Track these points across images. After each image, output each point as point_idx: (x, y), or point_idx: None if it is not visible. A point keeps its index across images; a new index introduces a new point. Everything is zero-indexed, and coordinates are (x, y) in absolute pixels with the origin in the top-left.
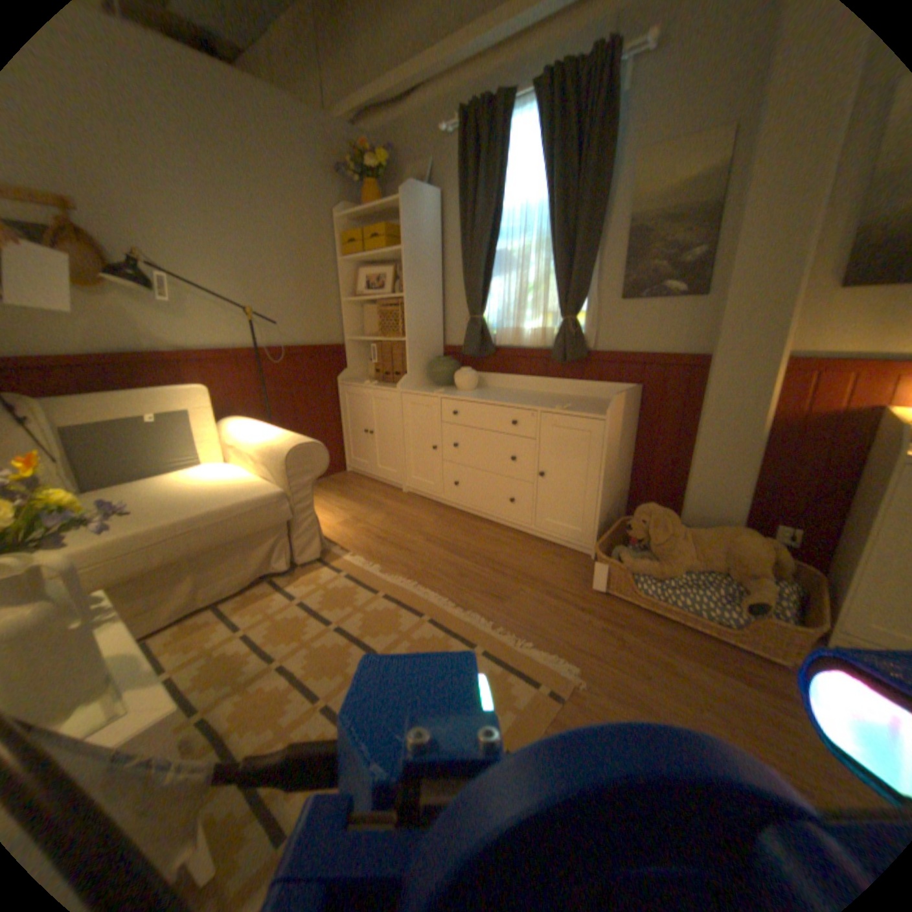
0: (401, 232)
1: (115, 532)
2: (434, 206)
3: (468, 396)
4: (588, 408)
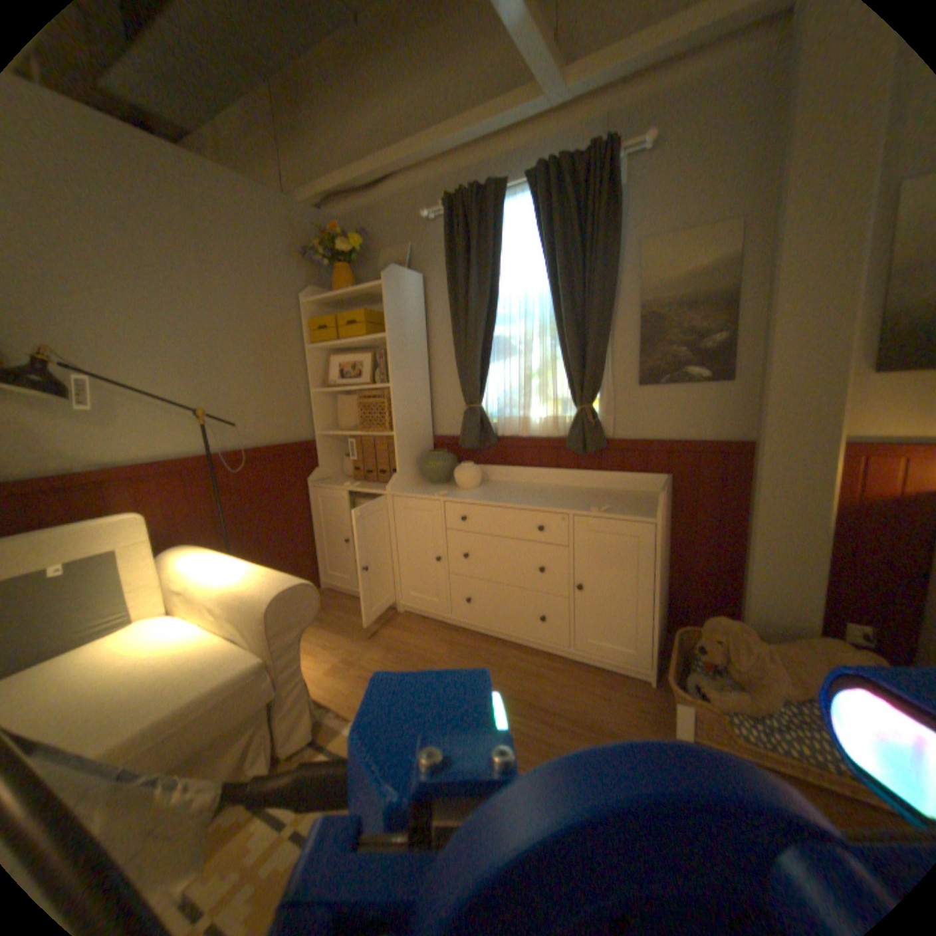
0: (382, 318)
1: None
2: (417, 291)
3: (479, 497)
4: (626, 506)
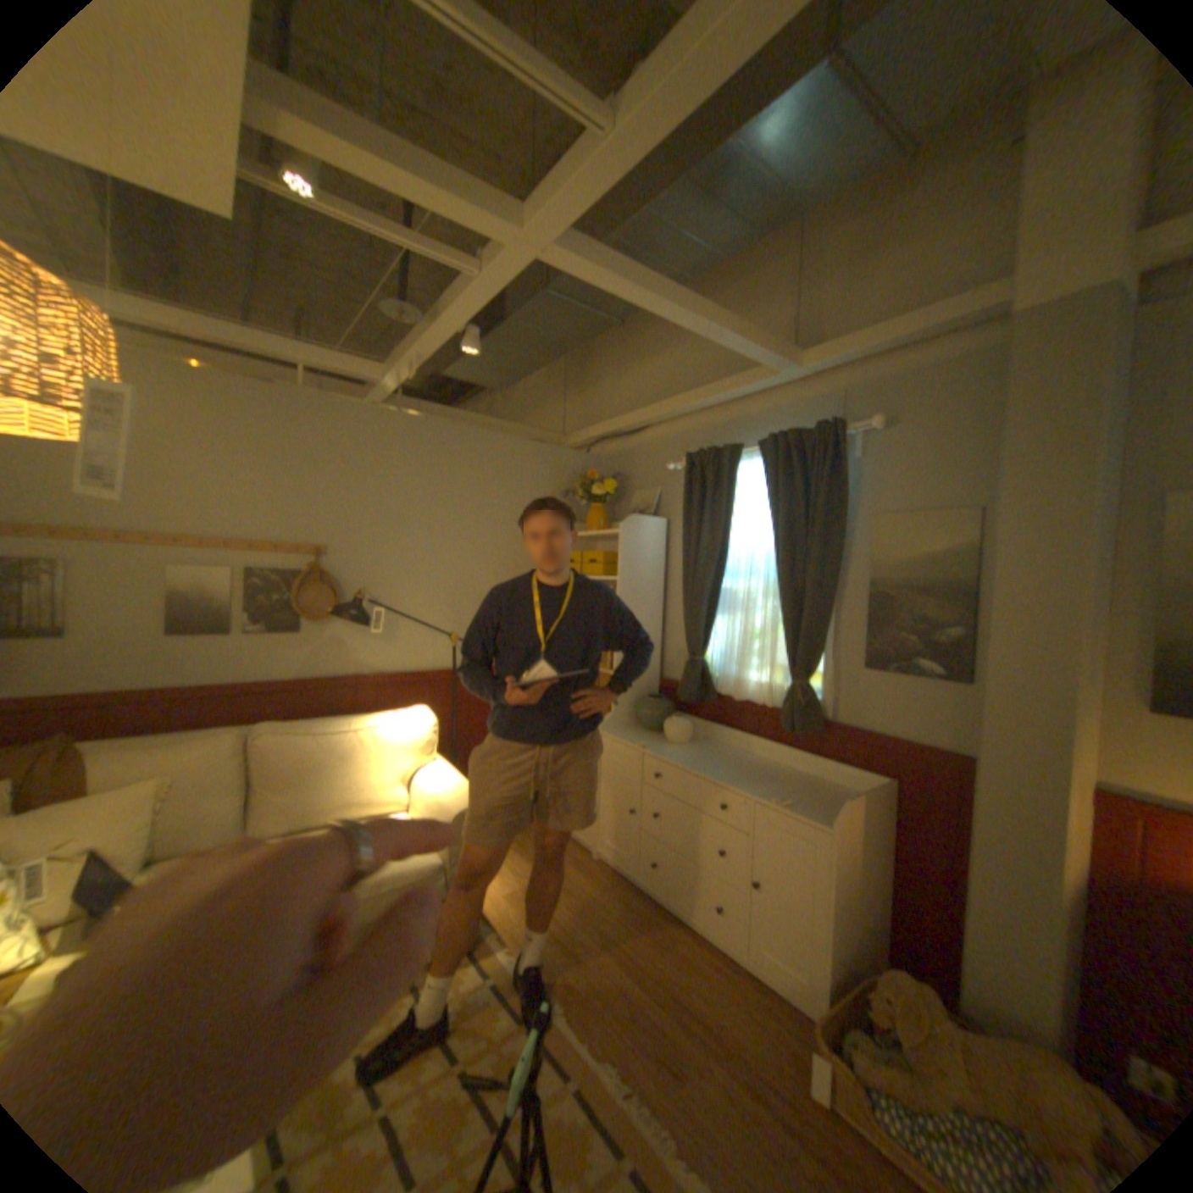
0: (621, 559)
1: None
2: (657, 536)
3: (676, 758)
4: (818, 807)
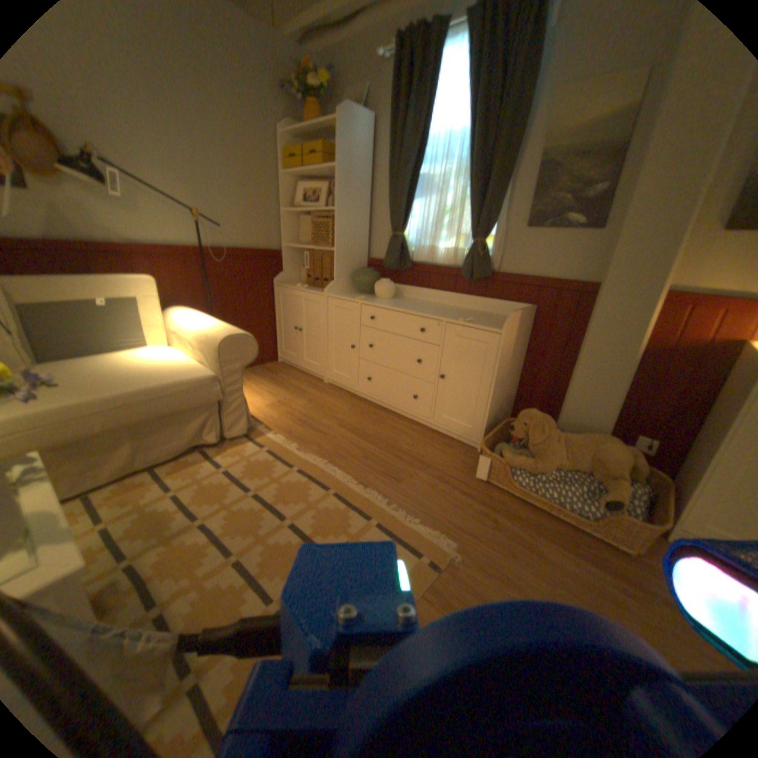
0: (338, 151)
1: (61, 399)
2: (368, 128)
3: (385, 304)
4: (488, 322)
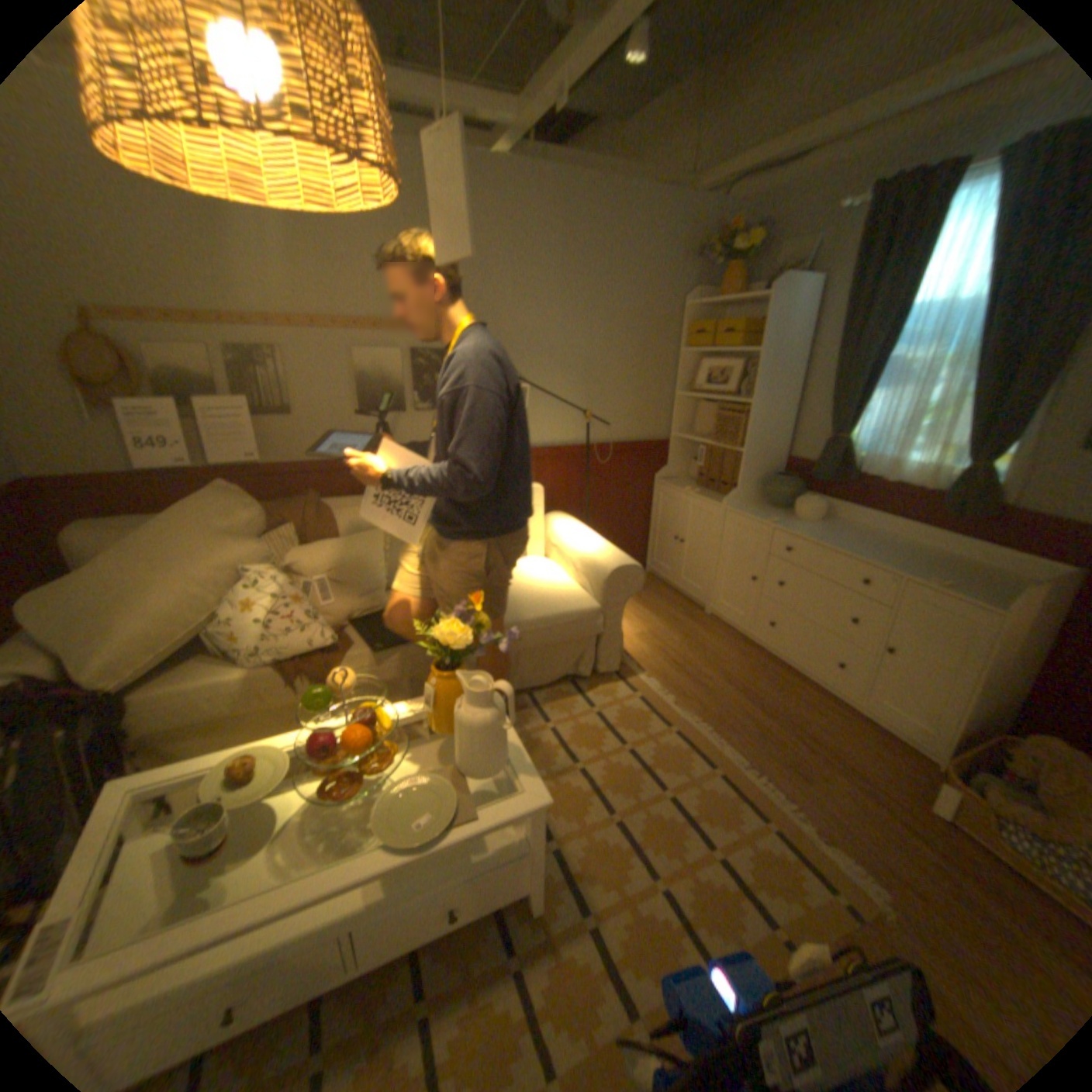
0: (764, 327)
1: None
2: (813, 296)
3: (812, 534)
4: (984, 589)
